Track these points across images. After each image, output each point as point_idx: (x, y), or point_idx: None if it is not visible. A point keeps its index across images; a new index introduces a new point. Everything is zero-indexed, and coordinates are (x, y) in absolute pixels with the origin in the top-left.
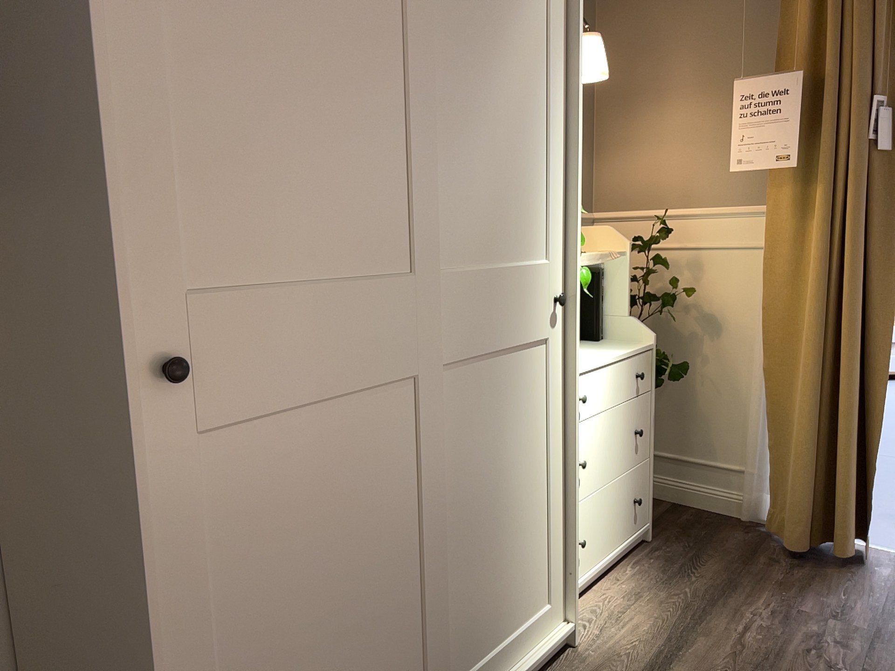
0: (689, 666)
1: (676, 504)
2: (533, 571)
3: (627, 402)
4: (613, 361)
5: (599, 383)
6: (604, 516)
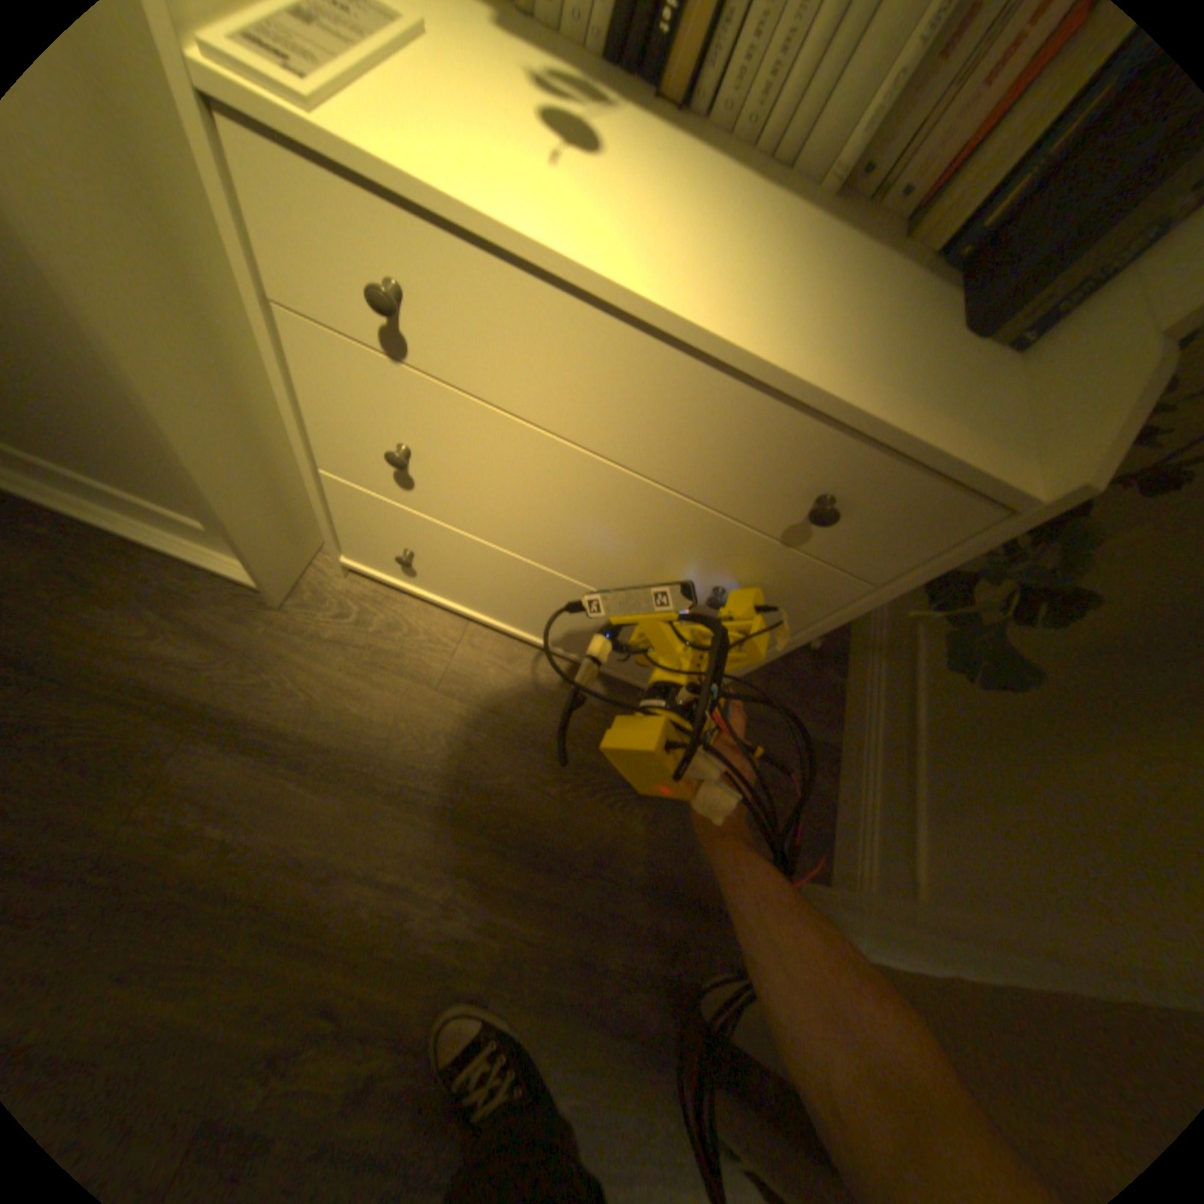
0: (242, 783)
1: (836, 749)
2: (107, 447)
3: (707, 505)
4: (681, 327)
5: (538, 328)
6: (513, 587)
